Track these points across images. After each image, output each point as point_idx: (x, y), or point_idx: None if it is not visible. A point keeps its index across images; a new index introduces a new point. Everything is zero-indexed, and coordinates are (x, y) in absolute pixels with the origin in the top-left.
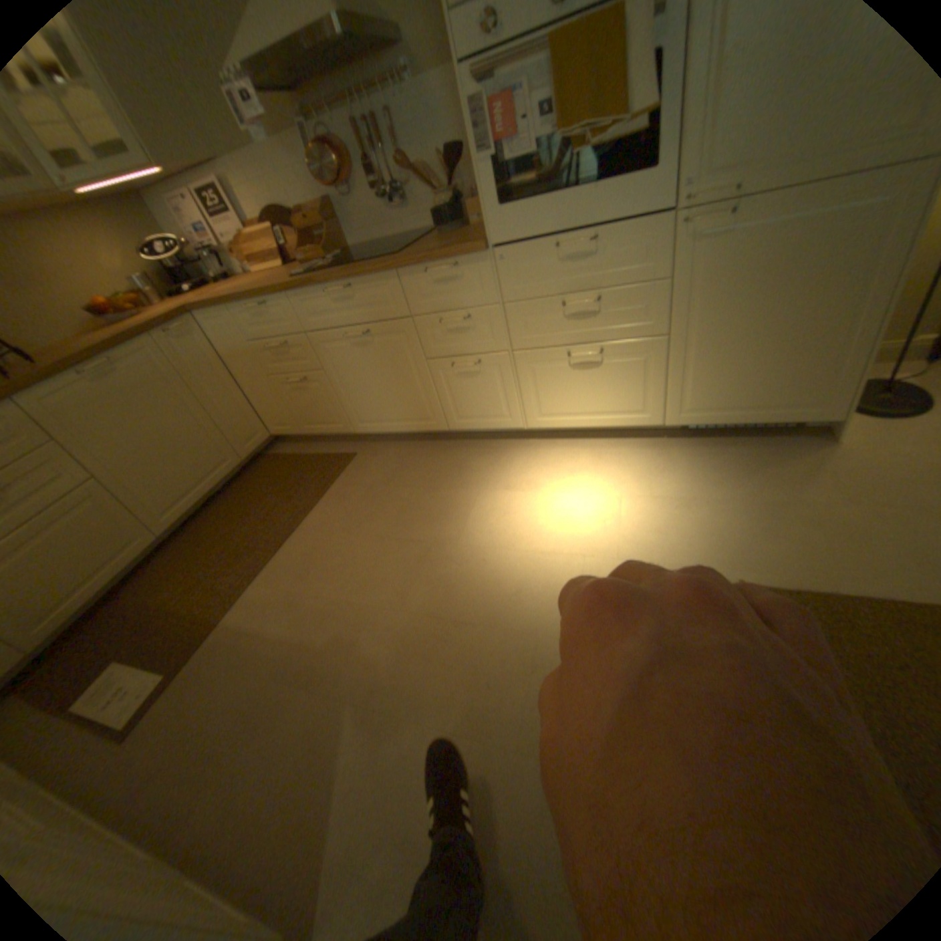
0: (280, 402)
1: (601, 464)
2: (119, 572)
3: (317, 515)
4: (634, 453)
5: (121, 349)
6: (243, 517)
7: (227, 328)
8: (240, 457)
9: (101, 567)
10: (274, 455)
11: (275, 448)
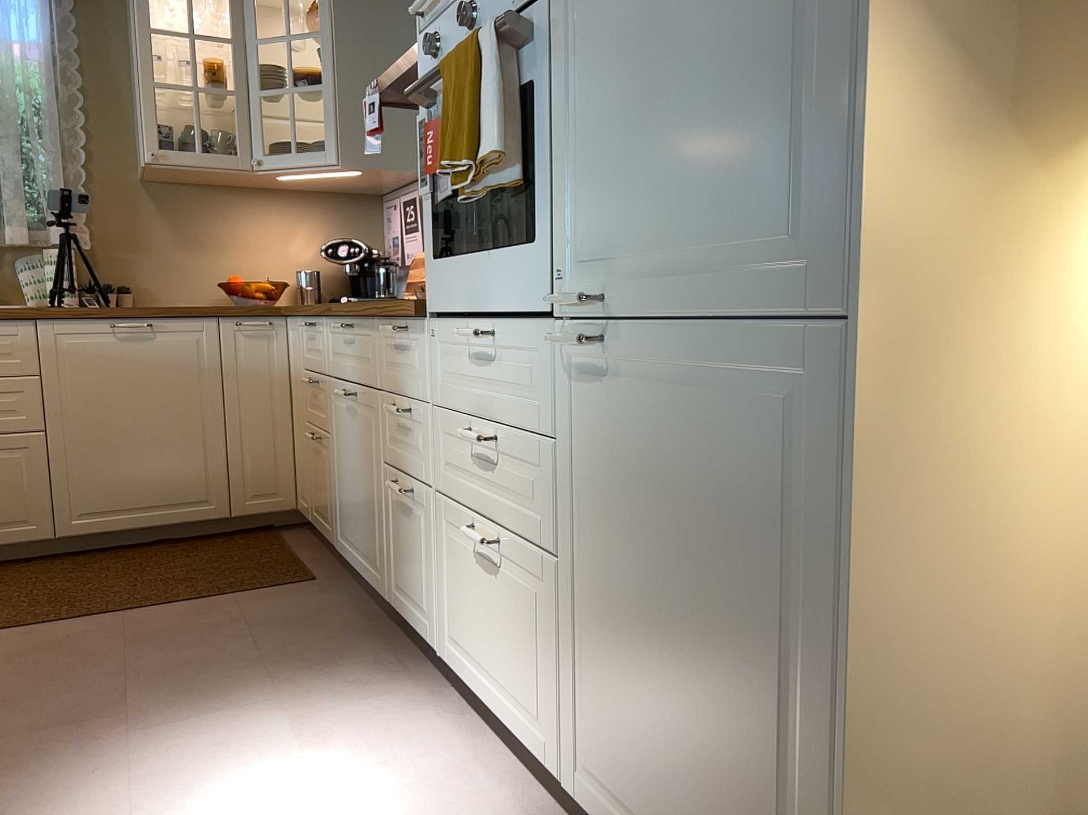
0: (306, 464)
1: (436, 796)
2: None
3: (160, 613)
4: None
5: (174, 323)
6: (135, 573)
7: (297, 346)
8: (229, 510)
9: None
10: (275, 536)
11: (294, 530)
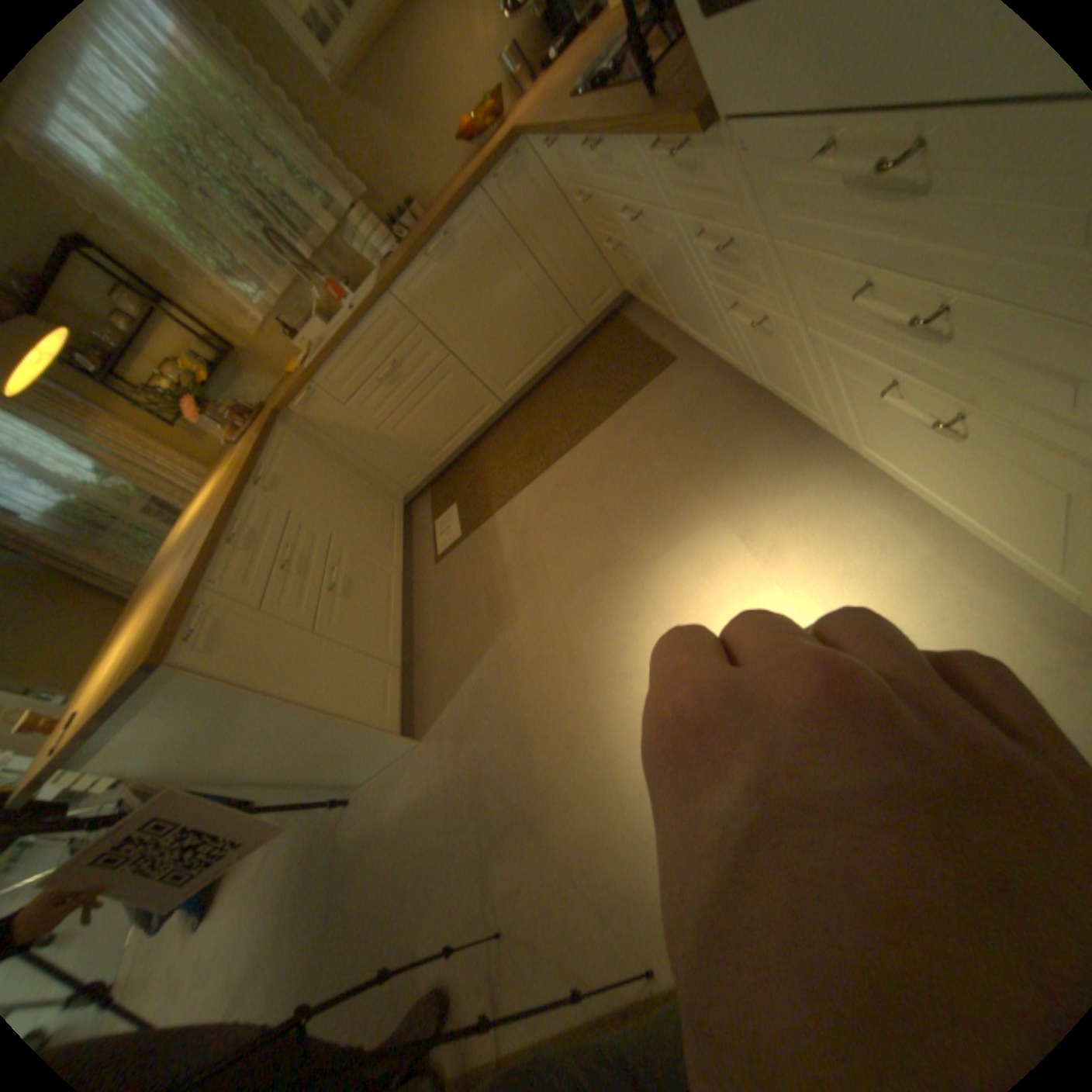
0: (617, 259)
1: (912, 594)
2: (479, 427)
3: (593, 439)
4: (1005, 618)
5: (457, 216)
6: (559, 404)
7: (551, 160)
8: (583, 322)
9: (466, 423)
10: (623, 319)
11: (632, 304)
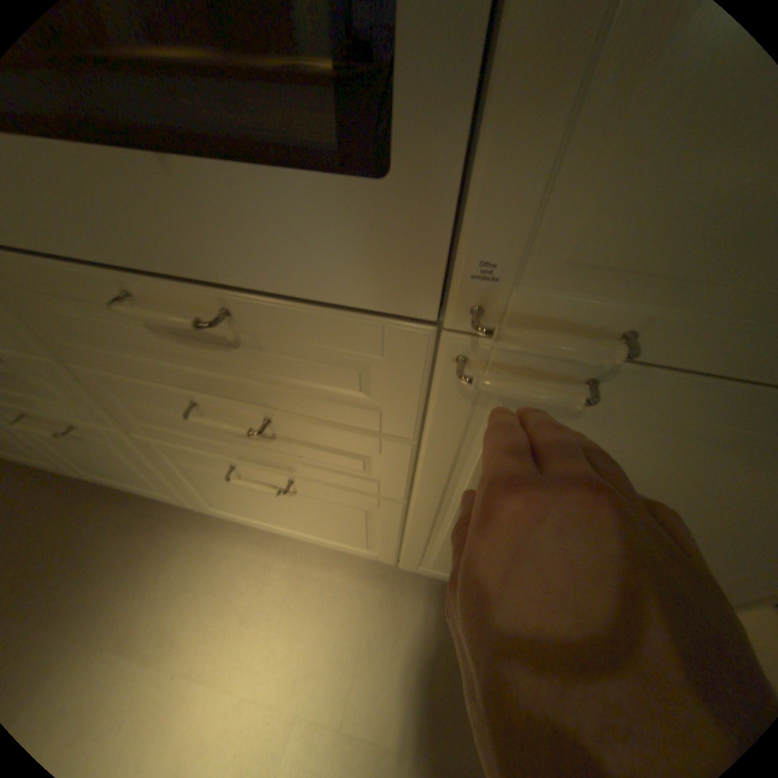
0: None
1: (294, 608)
2: None
3: None
4: (348, 589)
5: None
6: None
7: None
8: None
9: None
10: None
11: None
